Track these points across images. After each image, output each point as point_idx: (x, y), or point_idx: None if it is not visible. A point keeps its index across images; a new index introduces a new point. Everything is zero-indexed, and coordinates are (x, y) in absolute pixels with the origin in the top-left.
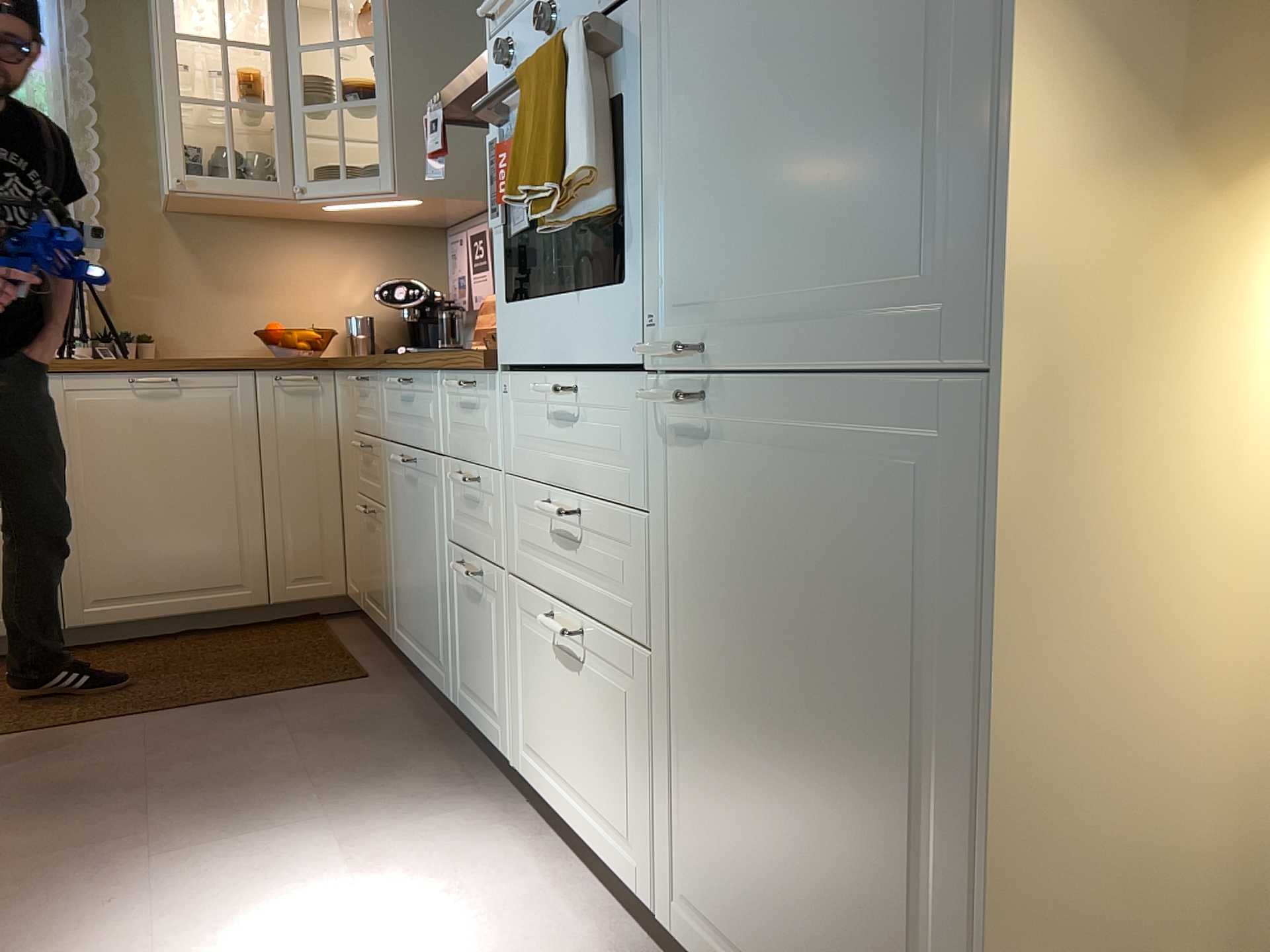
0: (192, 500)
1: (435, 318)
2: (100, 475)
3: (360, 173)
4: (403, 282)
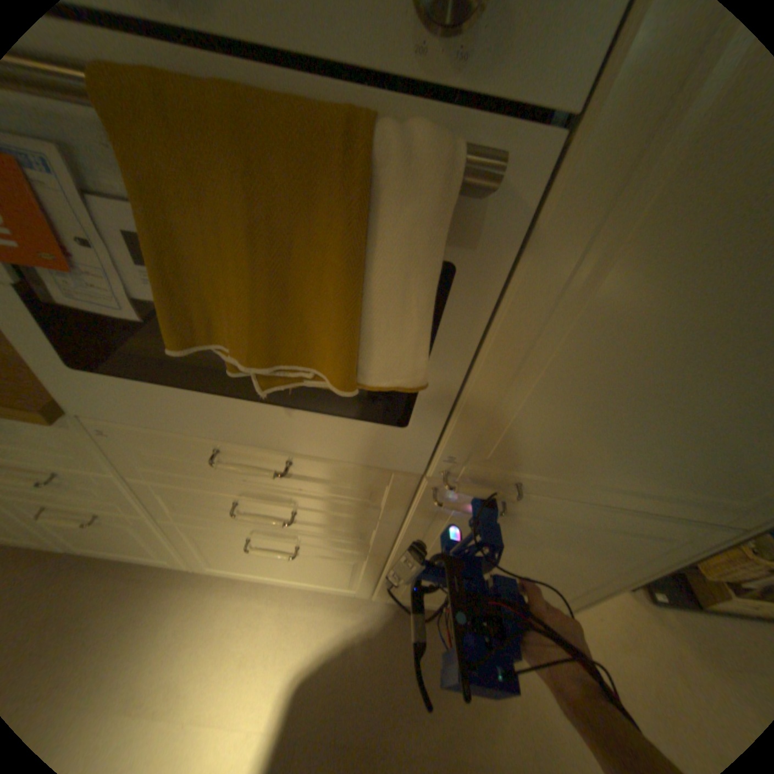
0: None
1: None
2: None
3: None
4: None
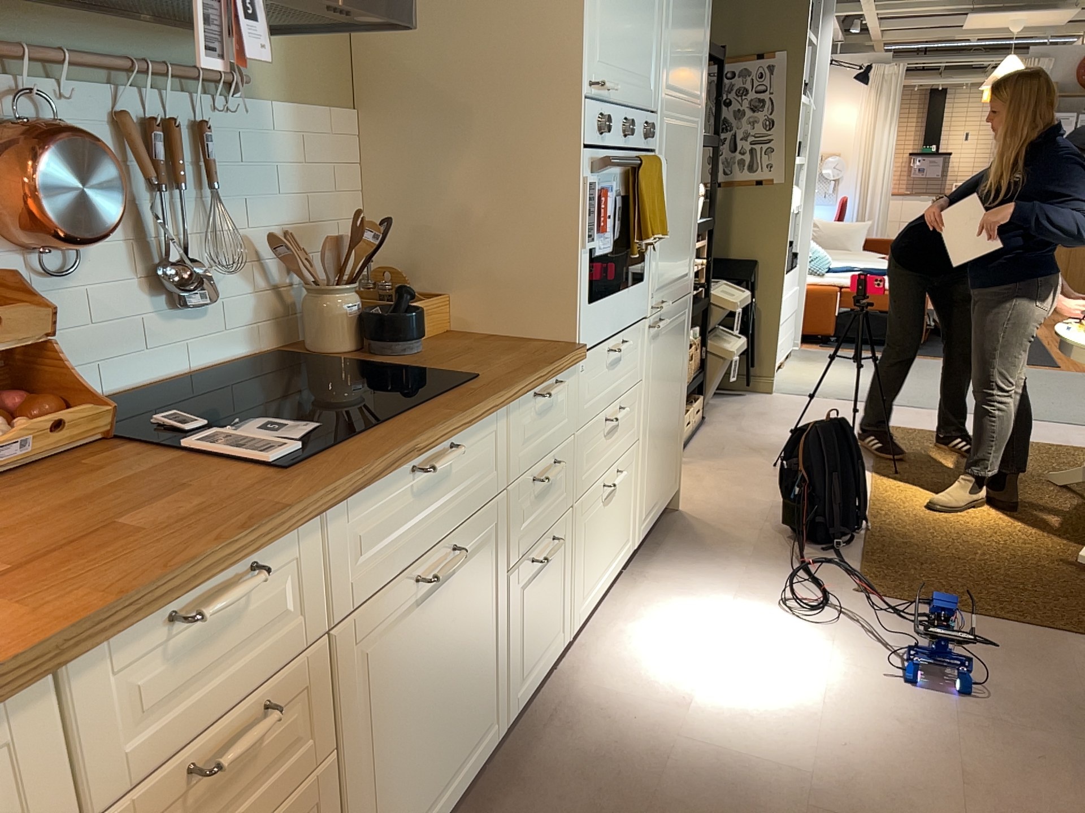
0: None
1: None
2: None
3: None
4: None
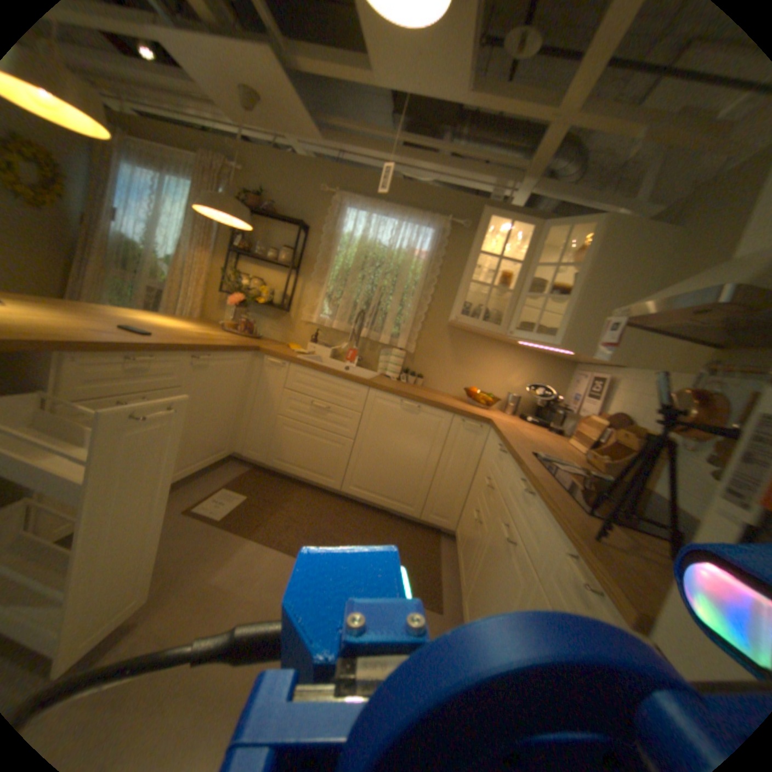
0: (405, 461)
1: (553, 412)
2: (374, 436)
3: (543, 330)
4: (542, 385)
